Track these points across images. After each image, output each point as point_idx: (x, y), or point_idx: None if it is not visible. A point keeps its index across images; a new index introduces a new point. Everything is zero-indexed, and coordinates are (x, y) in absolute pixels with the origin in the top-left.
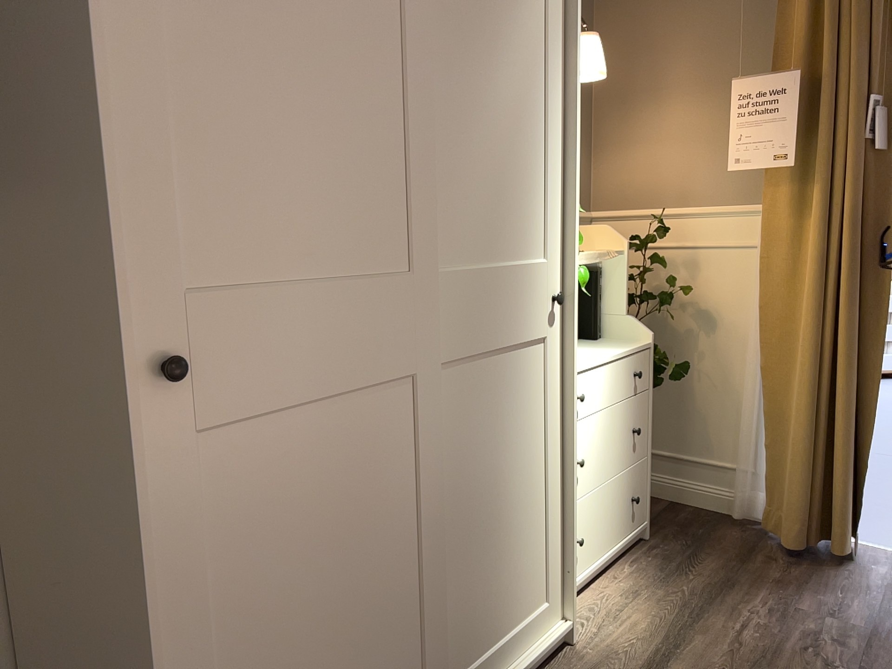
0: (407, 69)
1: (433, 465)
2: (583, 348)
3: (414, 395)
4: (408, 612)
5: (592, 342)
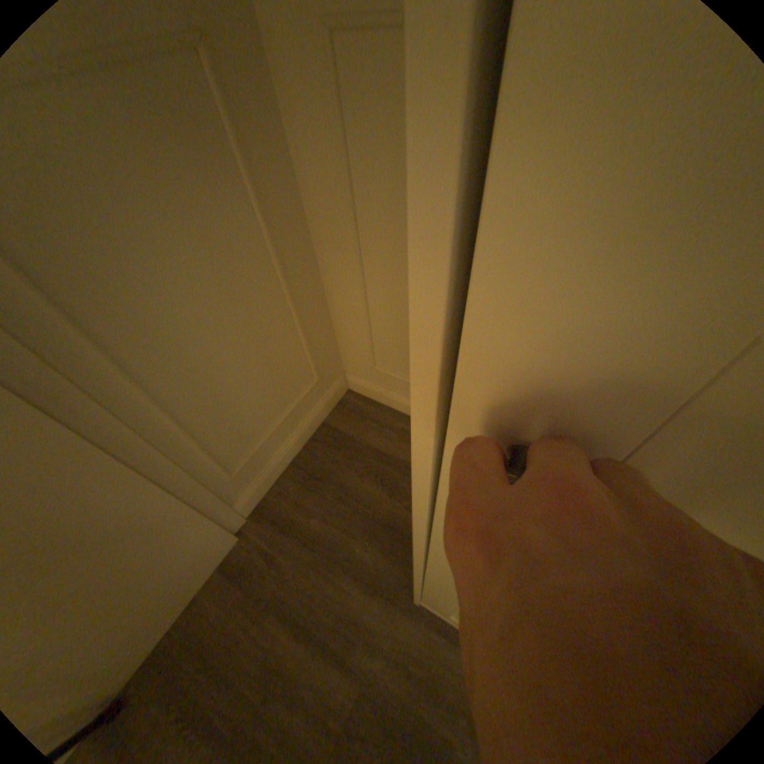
0: None
1: None
2: None
3: None
4: None
5: None
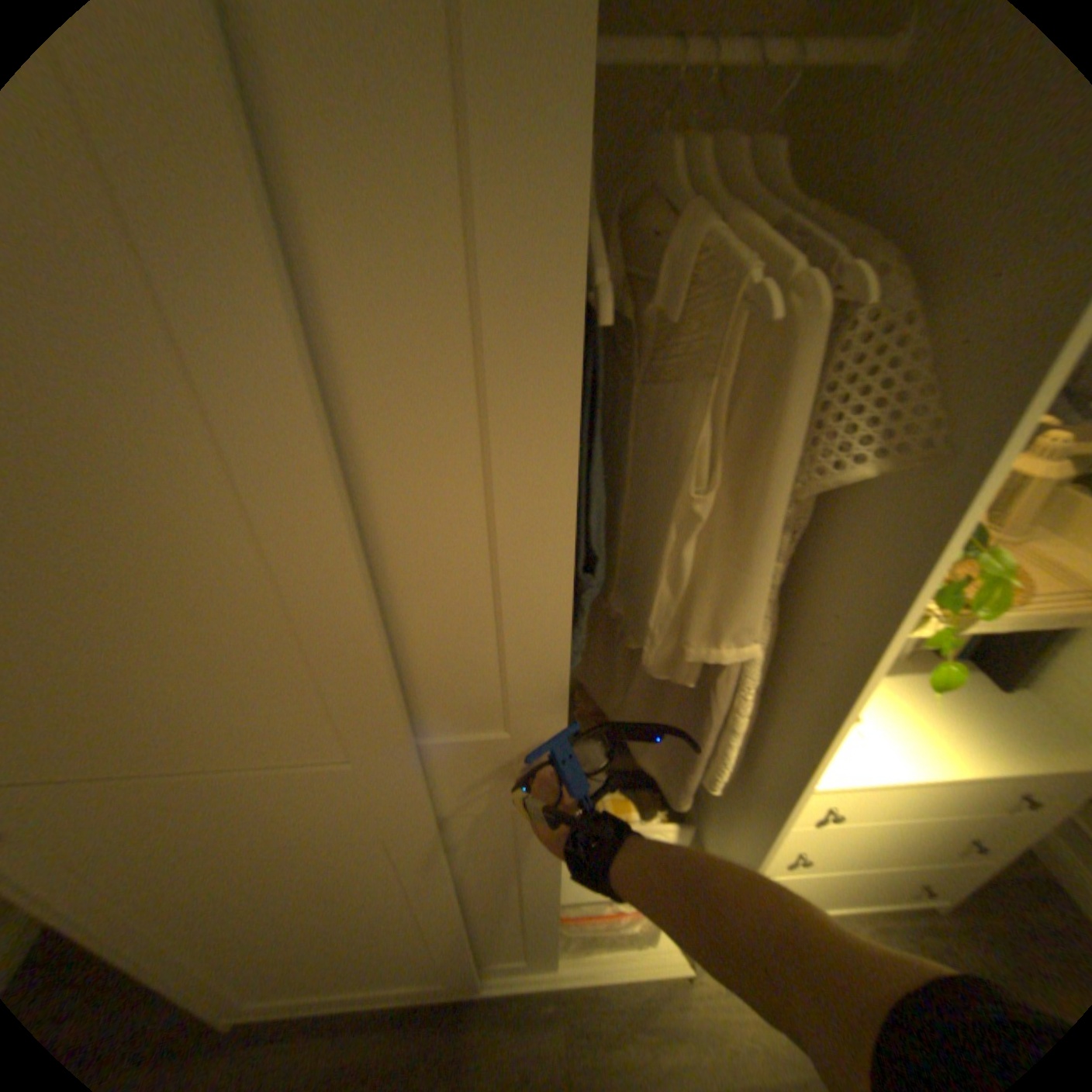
0: (245, 512)
1: (426, 895)
2: (939, 715)
3: (382, 854)
4: (405, 952)
5: (987, 697)
